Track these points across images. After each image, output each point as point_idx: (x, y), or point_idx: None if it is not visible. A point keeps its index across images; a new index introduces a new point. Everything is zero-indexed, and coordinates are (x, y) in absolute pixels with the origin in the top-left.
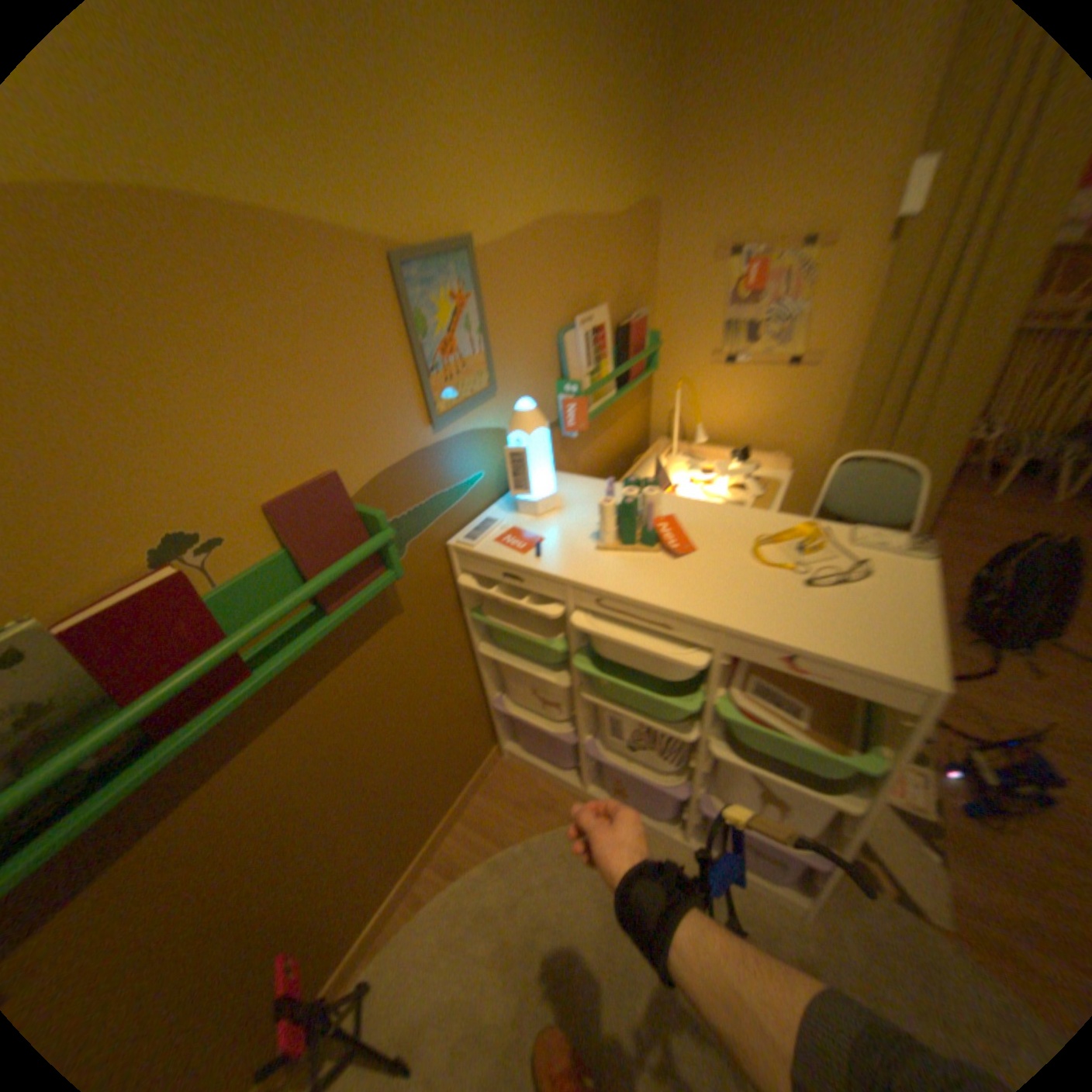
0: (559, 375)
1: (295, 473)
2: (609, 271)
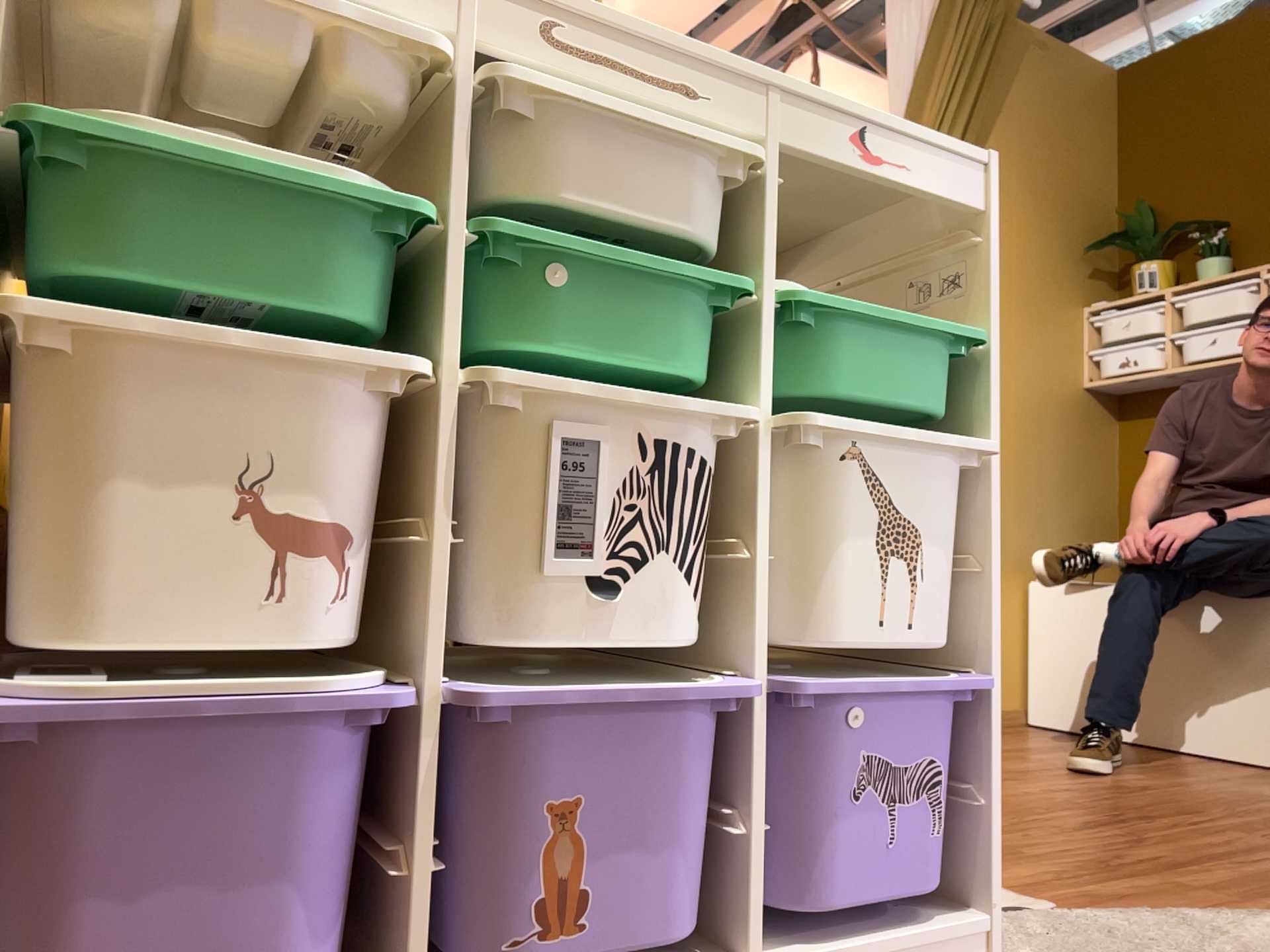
0: None
1: None
2: None
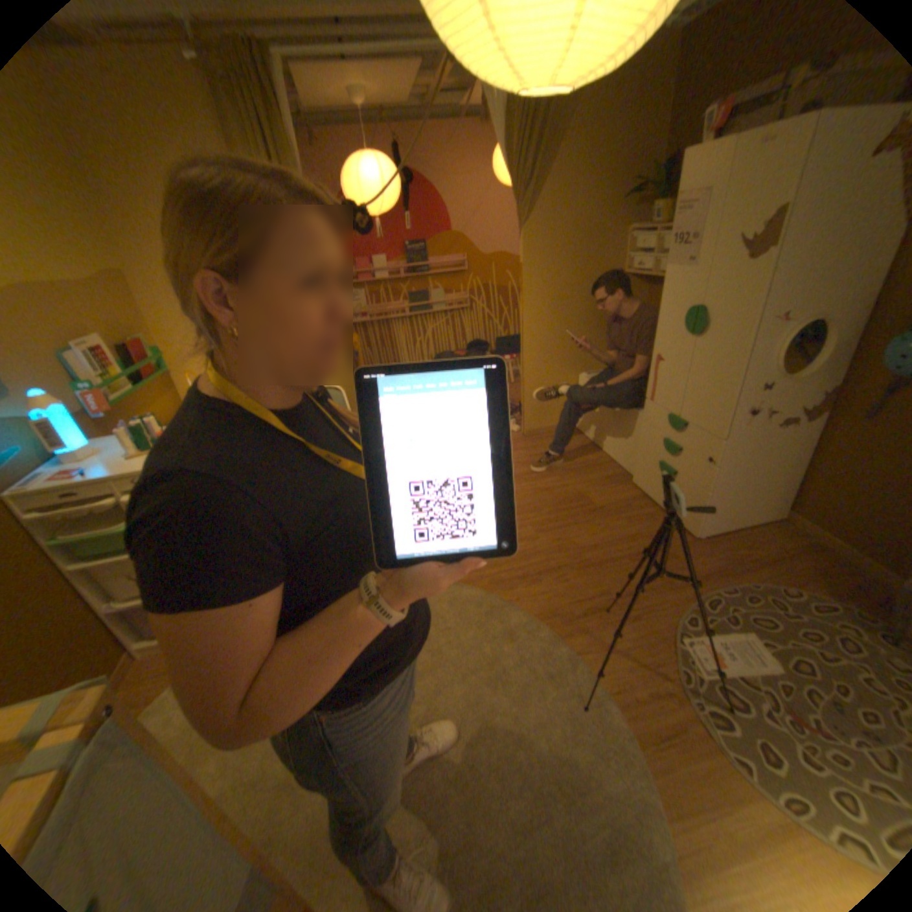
0: (71, 380)
1: None
2: (91, 313)
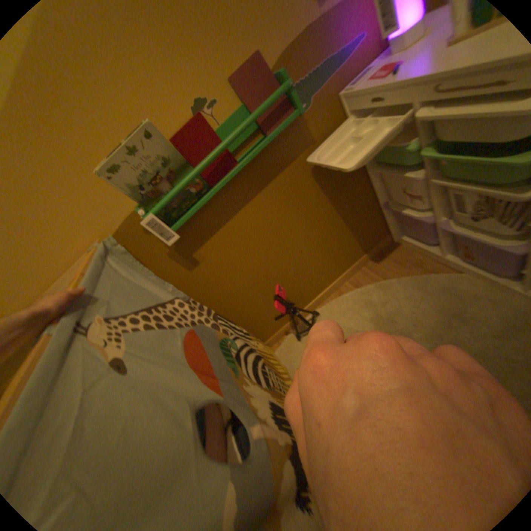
0: None
1: (238, 56)
2: None
